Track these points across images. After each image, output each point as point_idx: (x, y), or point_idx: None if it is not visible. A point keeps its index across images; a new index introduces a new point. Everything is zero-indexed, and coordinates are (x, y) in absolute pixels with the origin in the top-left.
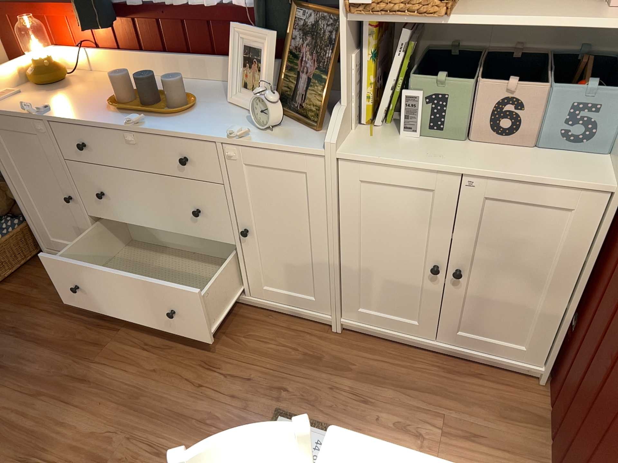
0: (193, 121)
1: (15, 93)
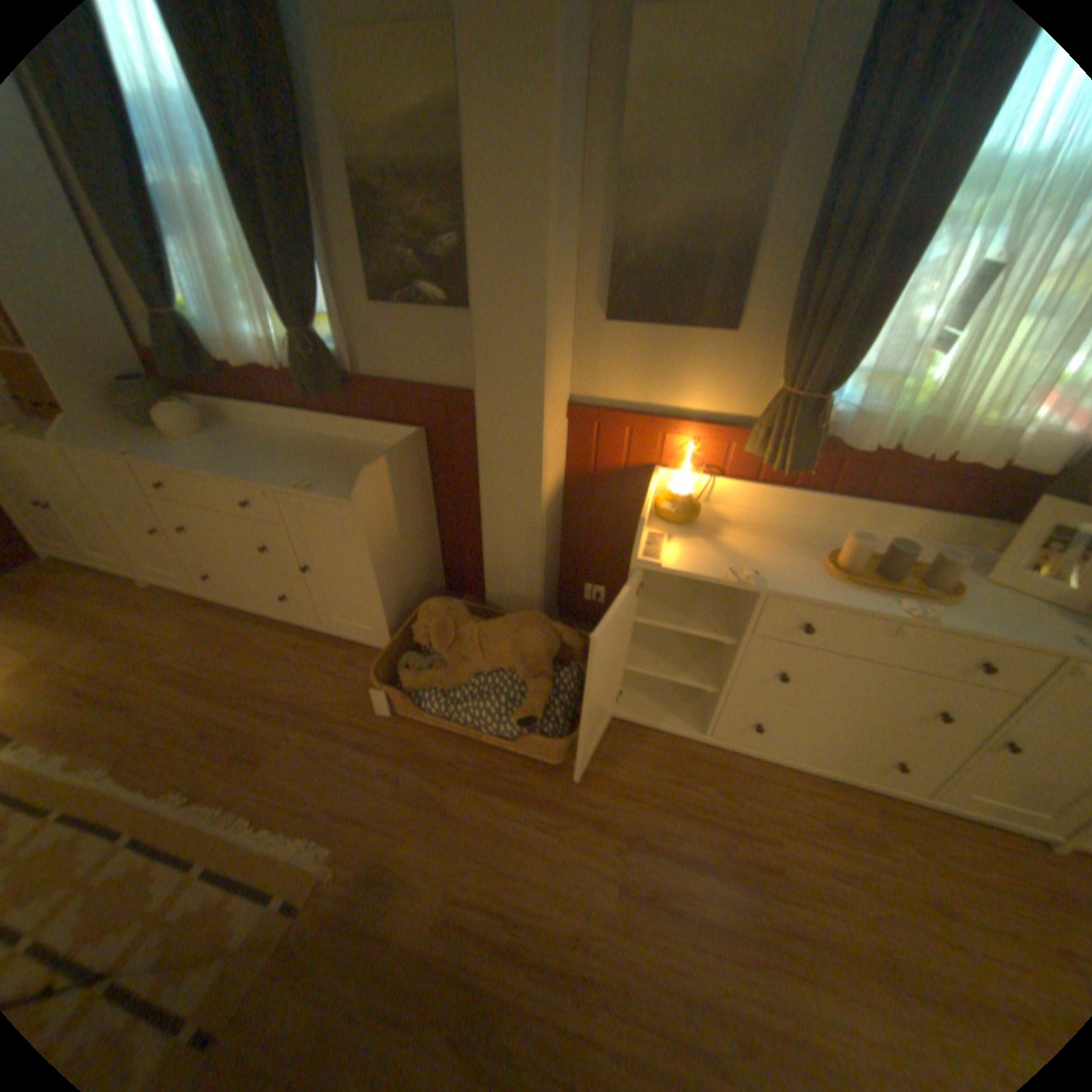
0: (993, 617)
1: (665, 538)
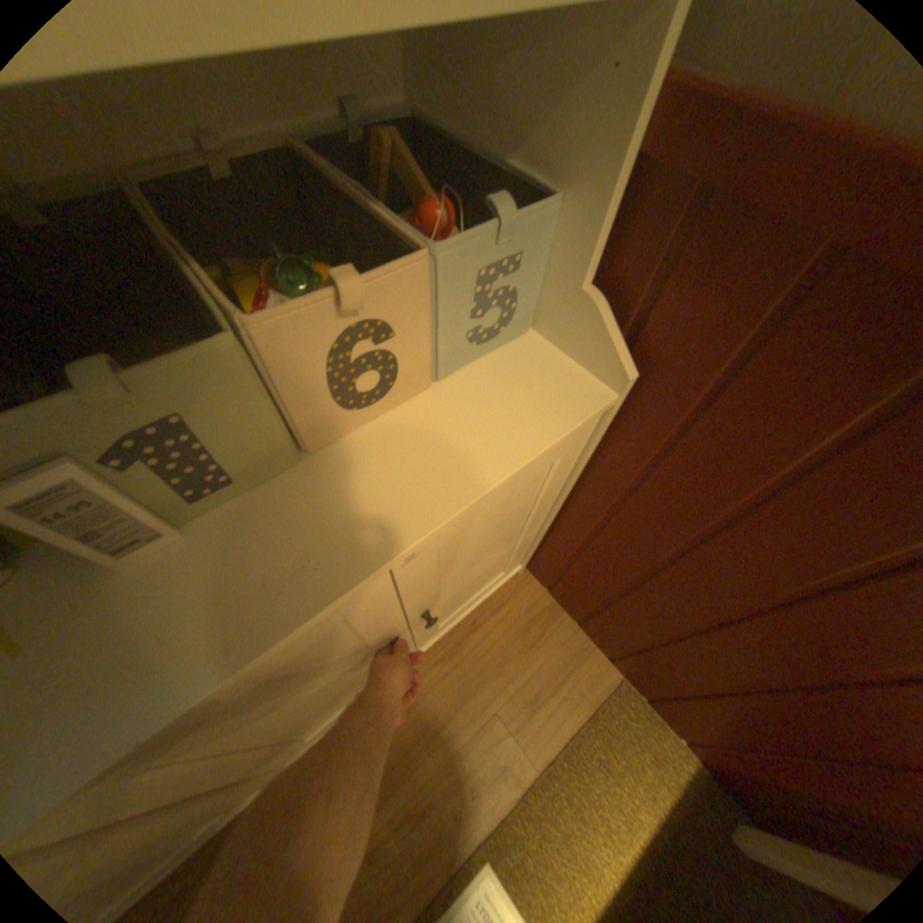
0: None
1: None
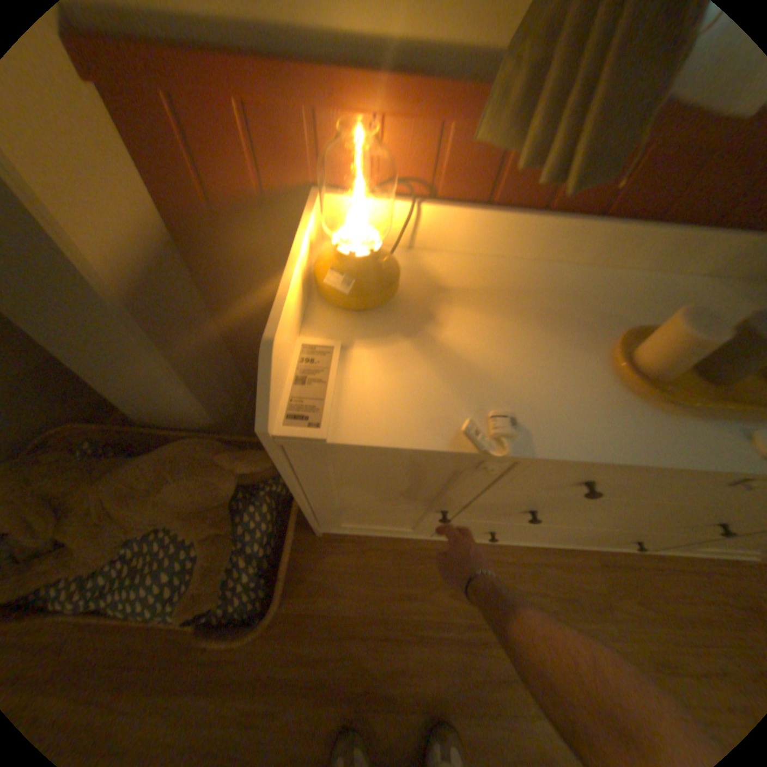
0: None
1: (338, 354)
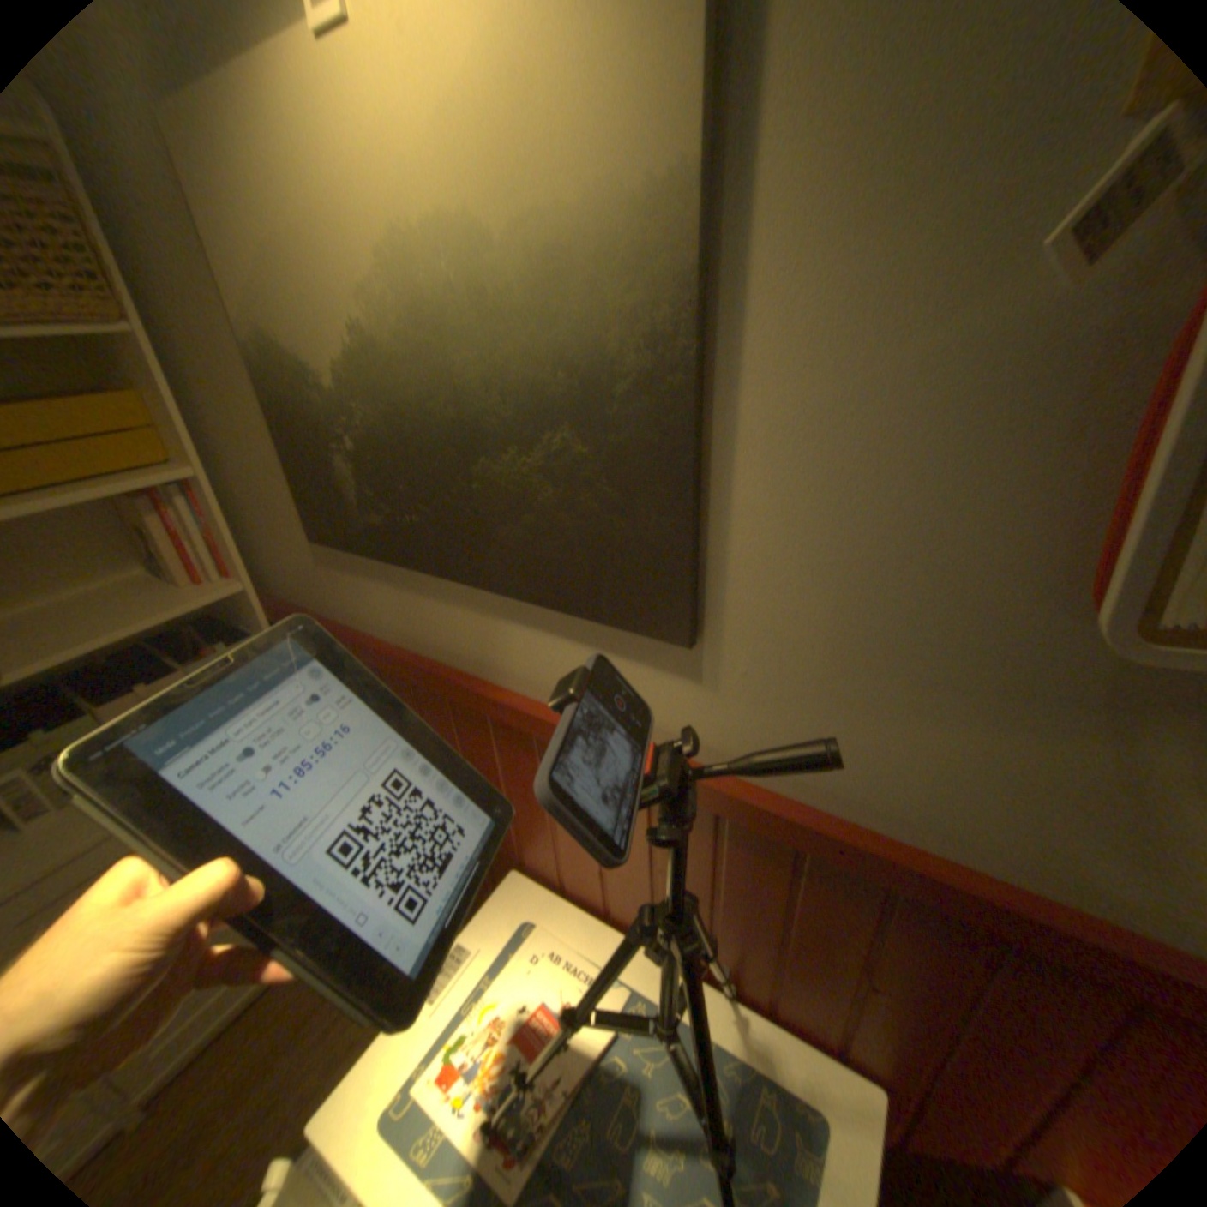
0: None
1: None
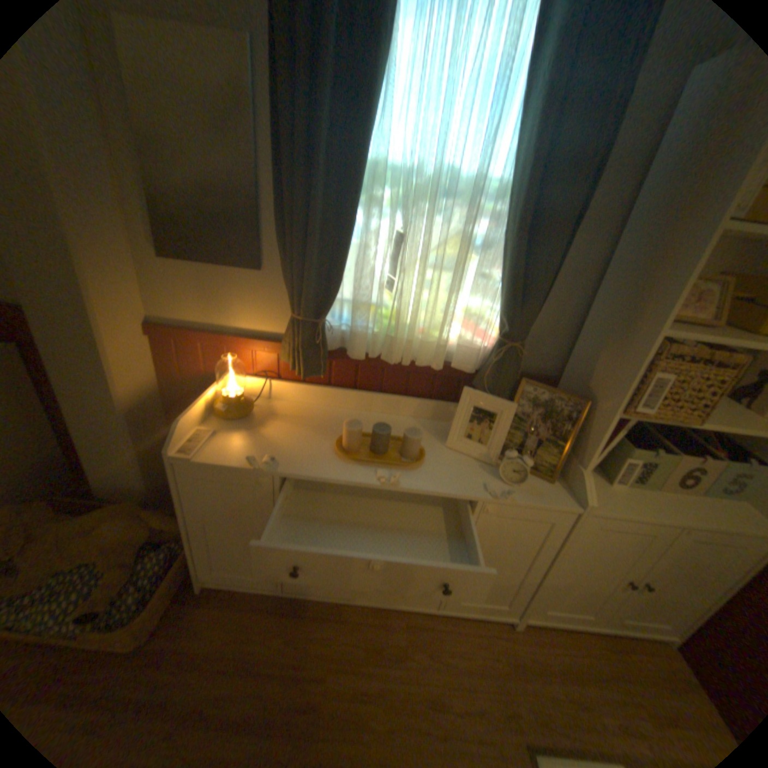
0: (439, 476)
1: (211, 434)
